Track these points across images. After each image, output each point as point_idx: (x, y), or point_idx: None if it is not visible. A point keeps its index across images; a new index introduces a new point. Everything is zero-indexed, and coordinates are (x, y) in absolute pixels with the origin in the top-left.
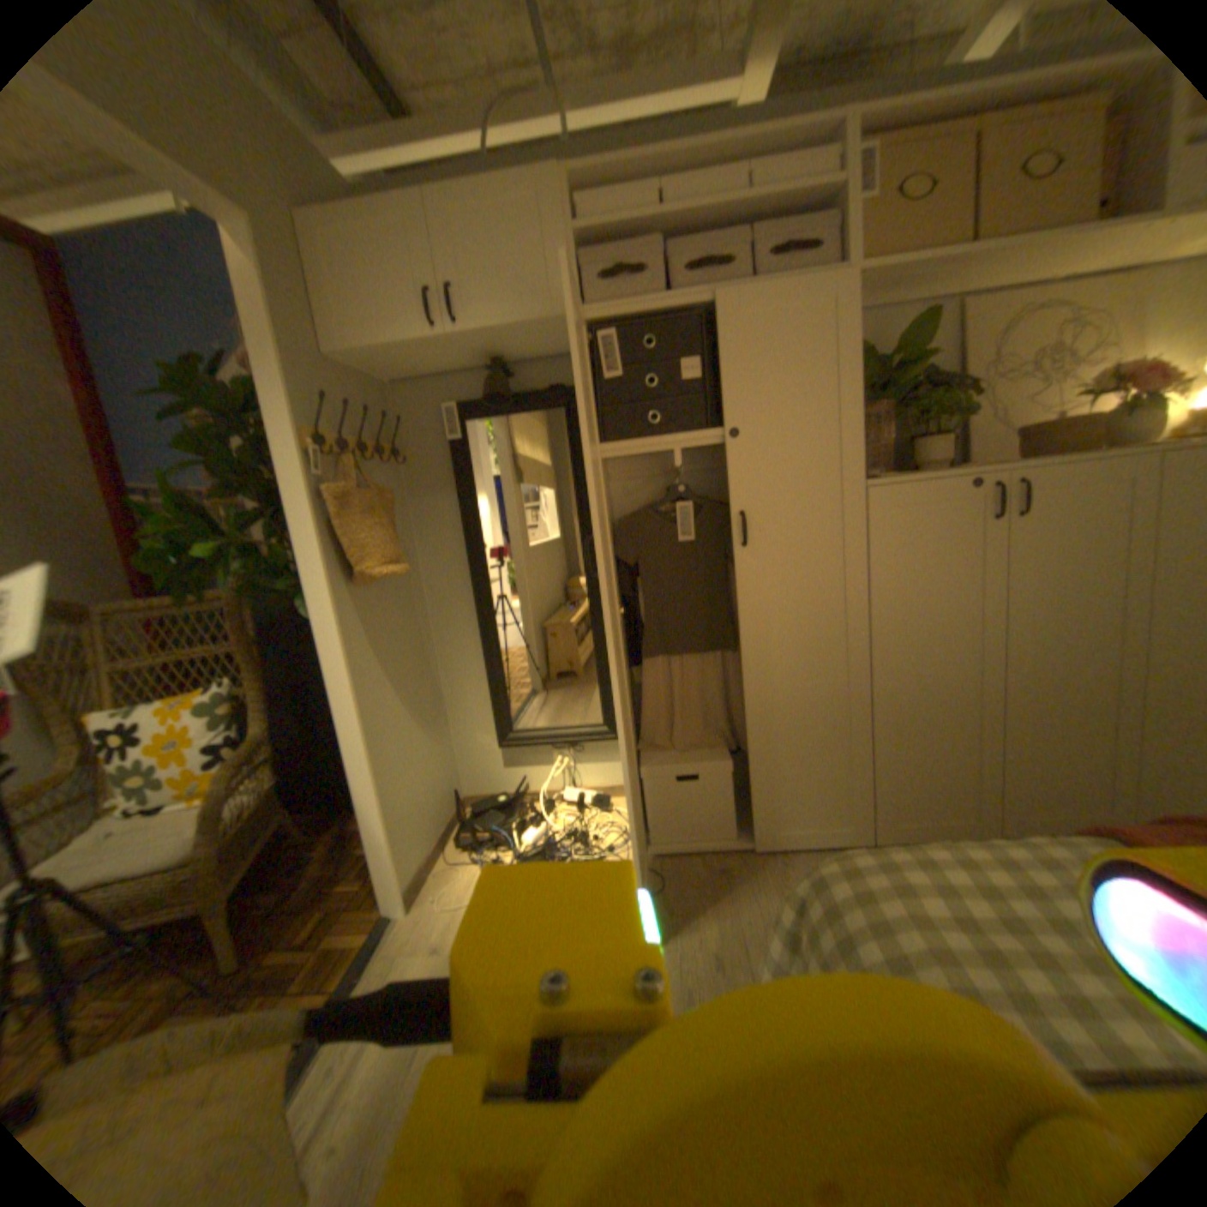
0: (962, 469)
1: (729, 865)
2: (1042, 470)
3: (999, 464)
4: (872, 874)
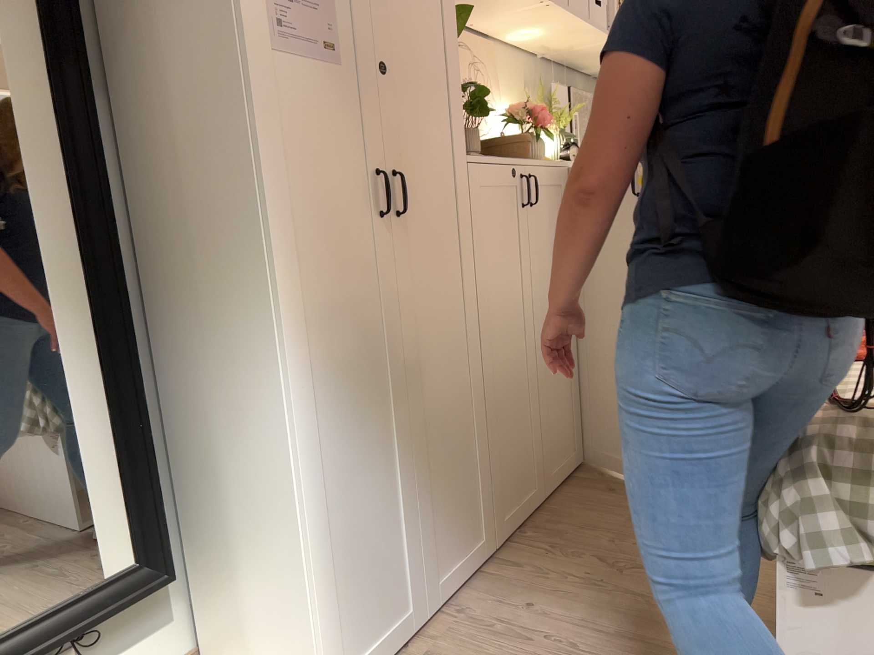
0: (501, 159)
1: (421, 648)
2: (534, 169)
3: (513, 160)
4: (827, 415)
